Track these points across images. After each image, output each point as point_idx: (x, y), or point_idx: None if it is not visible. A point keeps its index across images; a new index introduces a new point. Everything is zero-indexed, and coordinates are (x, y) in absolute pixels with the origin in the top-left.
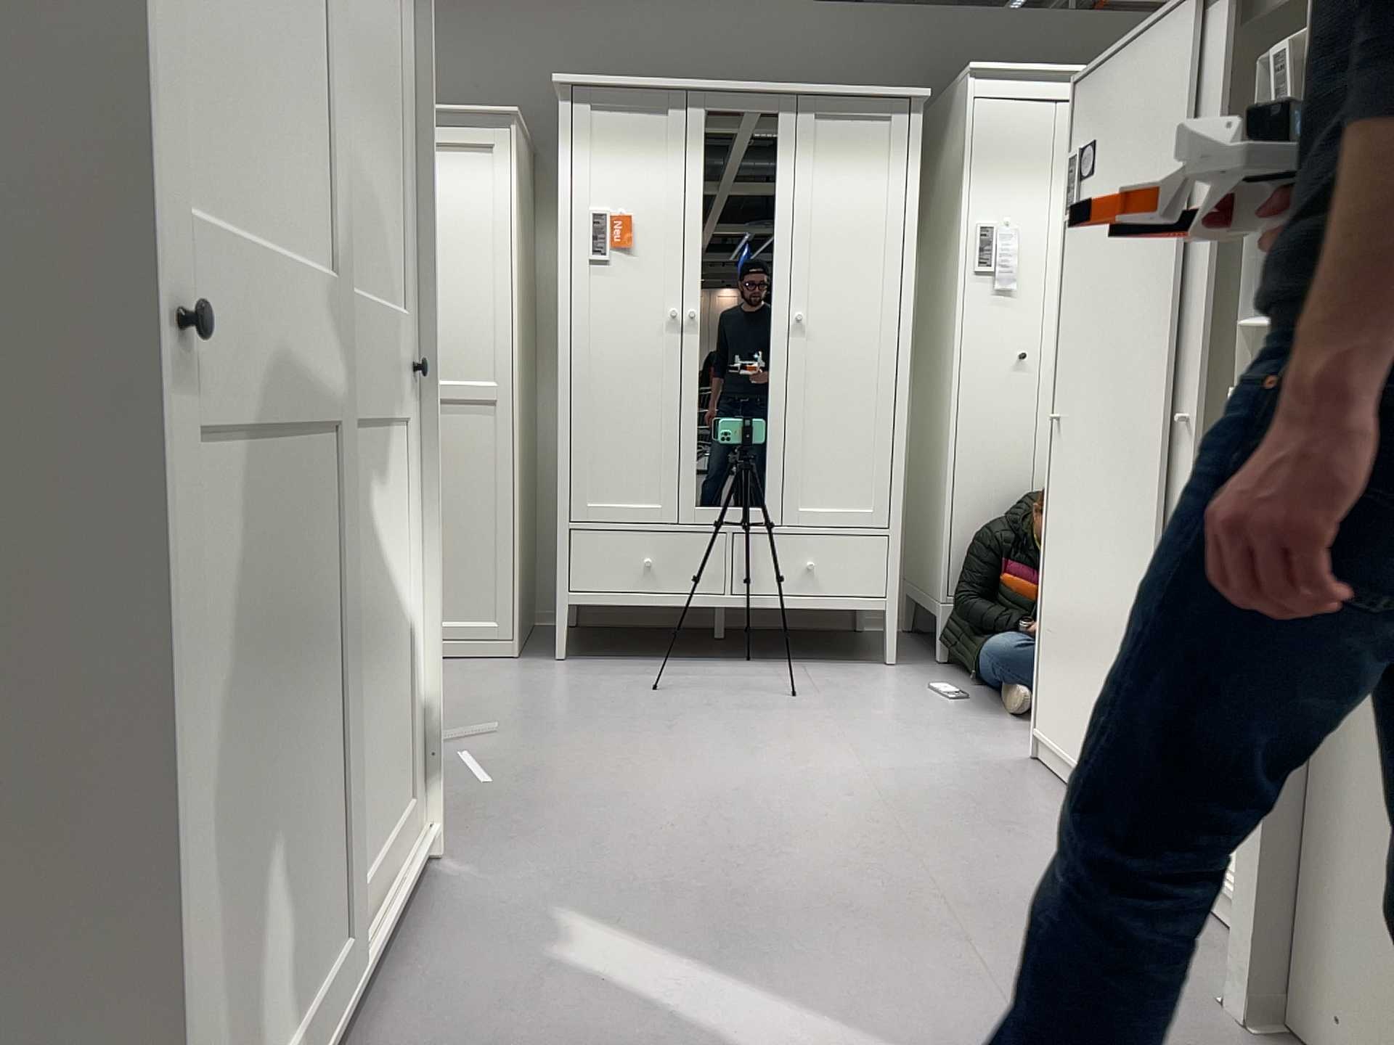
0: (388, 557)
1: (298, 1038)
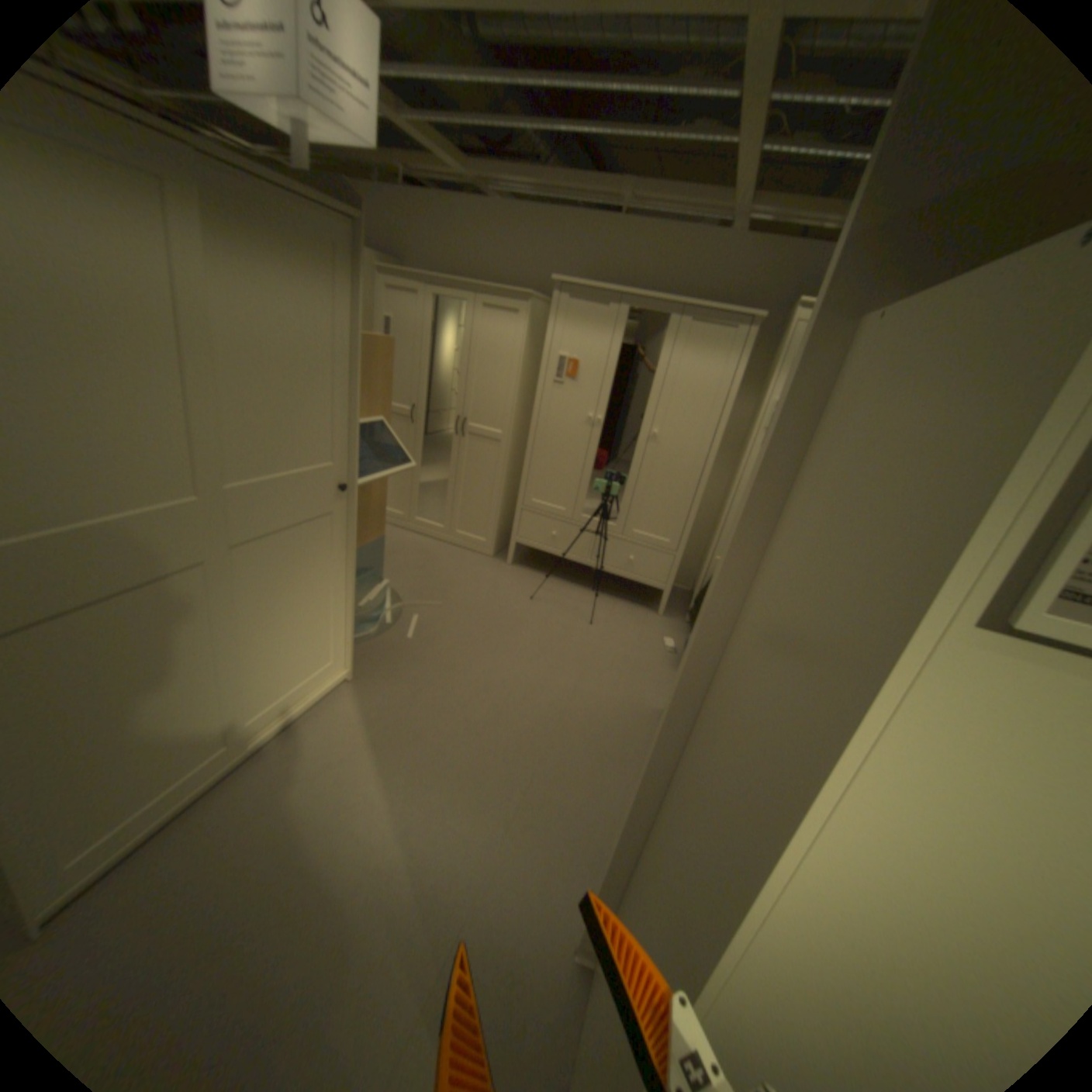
0: (311, 575)
1: (173, 789)
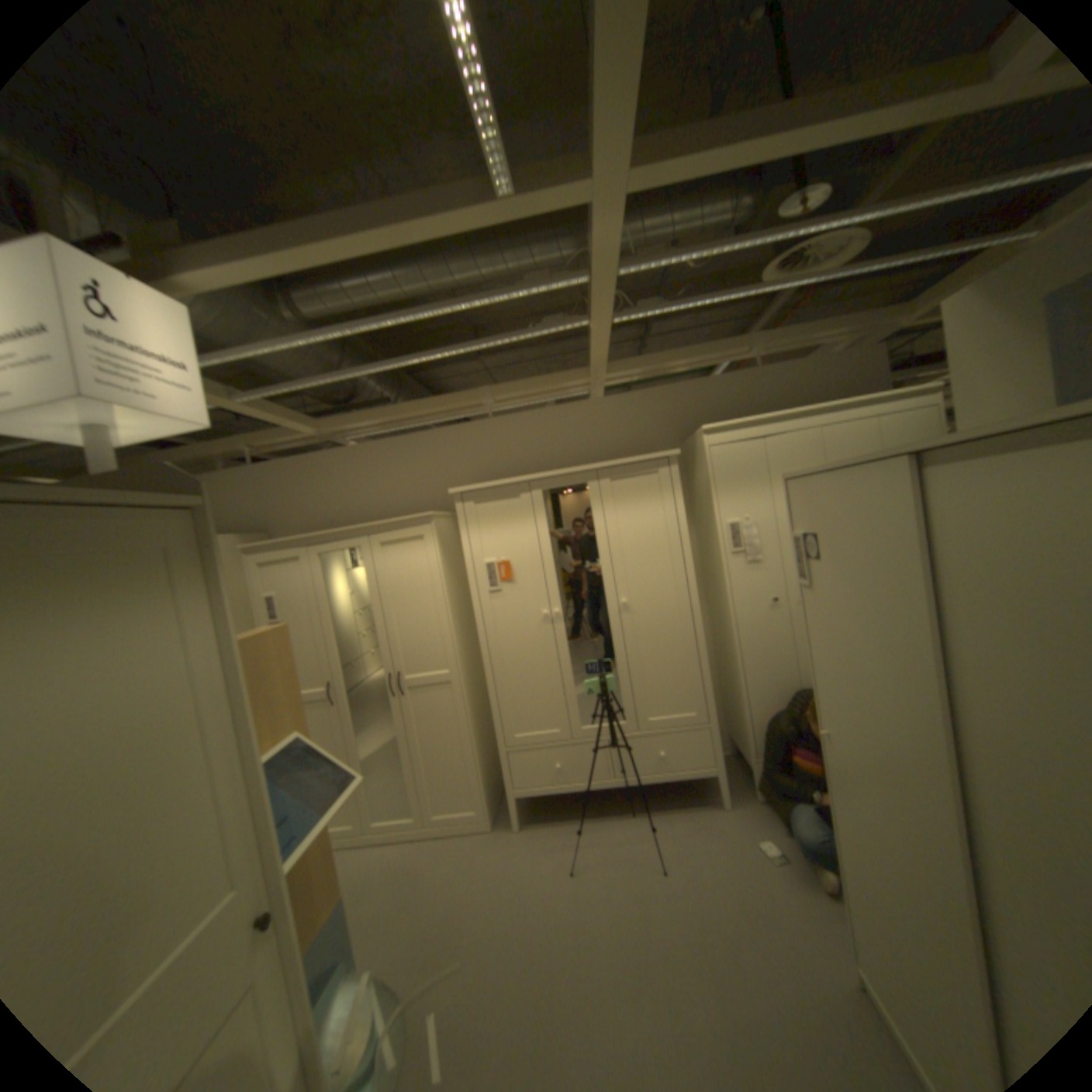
0: None
1: None
